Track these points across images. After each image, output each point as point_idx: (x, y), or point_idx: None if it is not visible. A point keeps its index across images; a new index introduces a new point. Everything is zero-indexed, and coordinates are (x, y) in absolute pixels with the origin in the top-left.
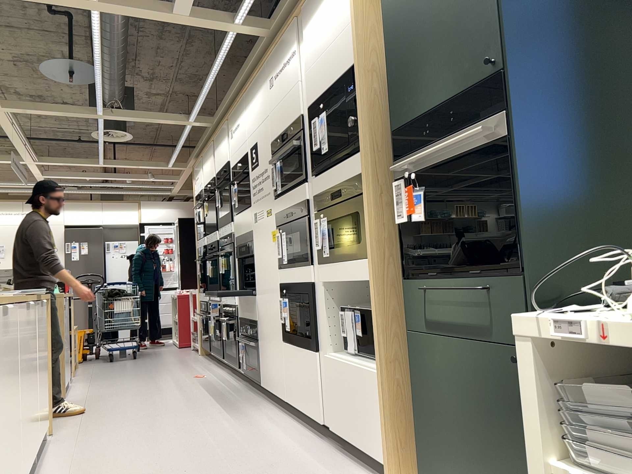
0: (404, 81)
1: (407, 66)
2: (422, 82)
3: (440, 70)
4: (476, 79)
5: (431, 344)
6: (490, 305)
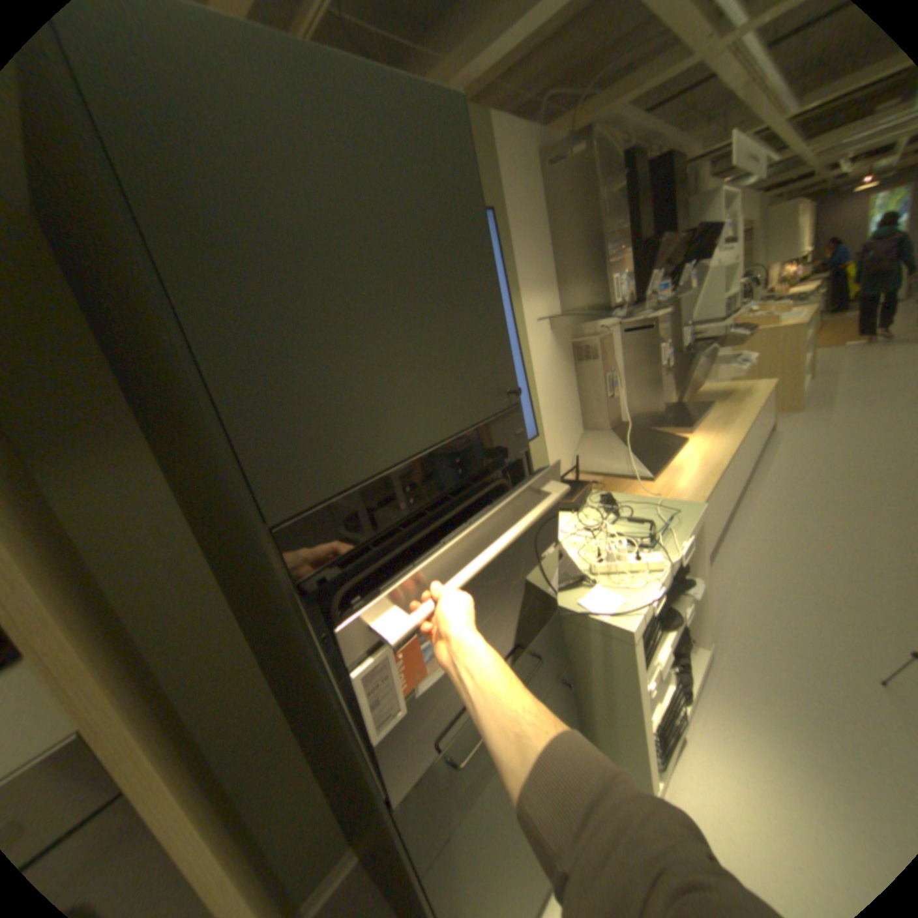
0: (285, 387)
1: (292, 347)
2: (361, 400)
3: (411, 383)
4: (480, 410)
5: (461, 836)
6: (526, 678)
